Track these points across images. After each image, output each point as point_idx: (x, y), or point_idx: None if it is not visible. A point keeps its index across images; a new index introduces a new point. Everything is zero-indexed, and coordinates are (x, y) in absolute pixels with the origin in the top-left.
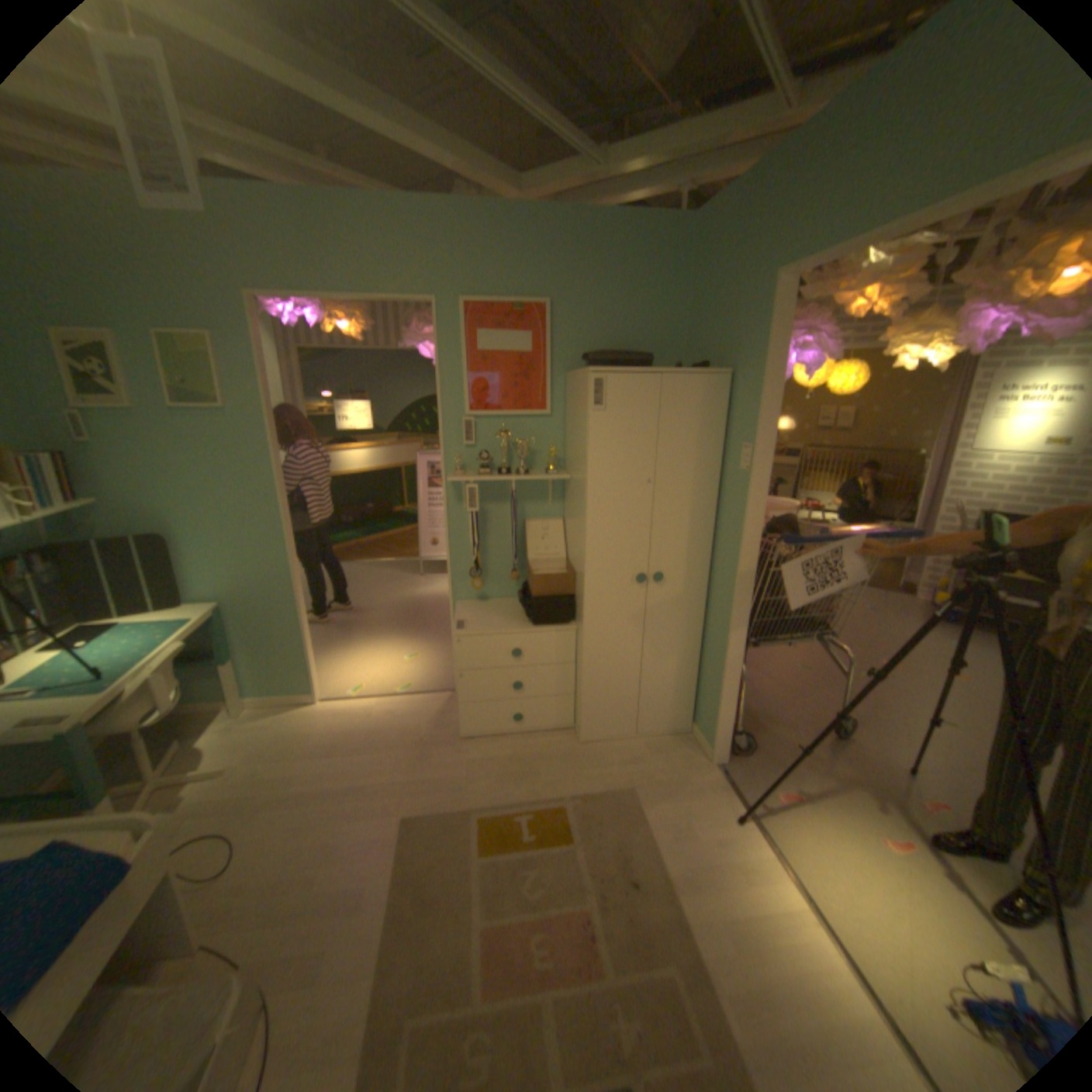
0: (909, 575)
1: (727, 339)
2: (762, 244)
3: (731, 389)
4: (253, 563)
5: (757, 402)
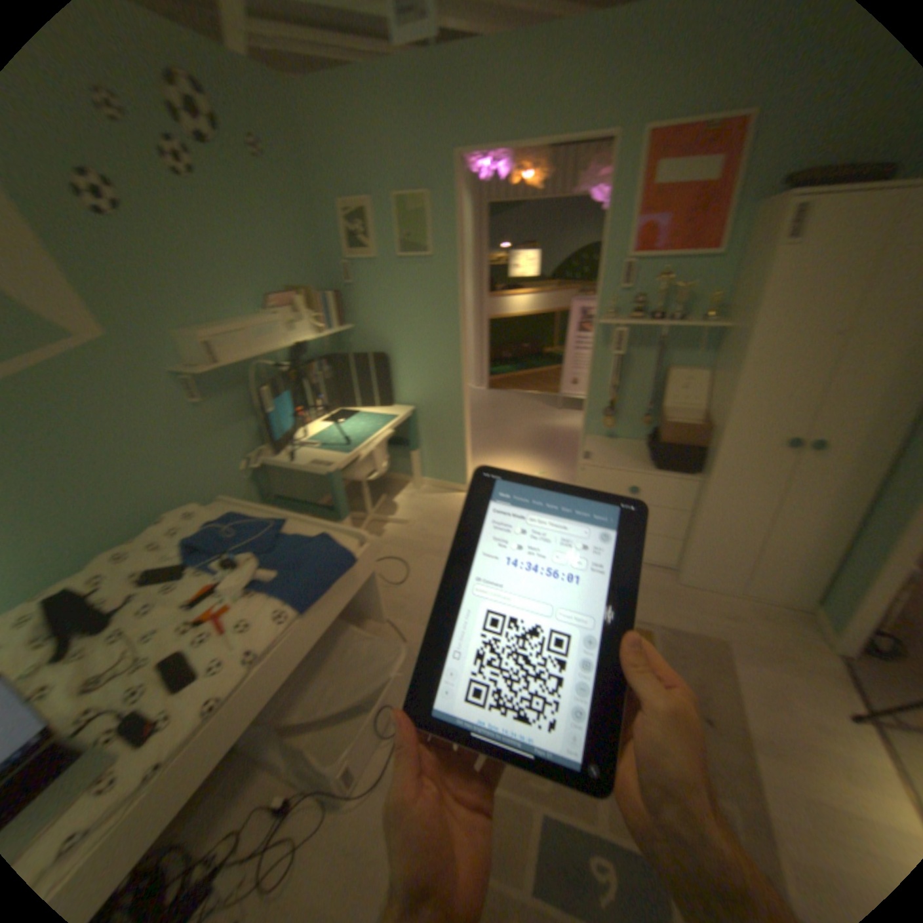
0: None
1: None
2: None
3: None
4: (436, 381)
5: None
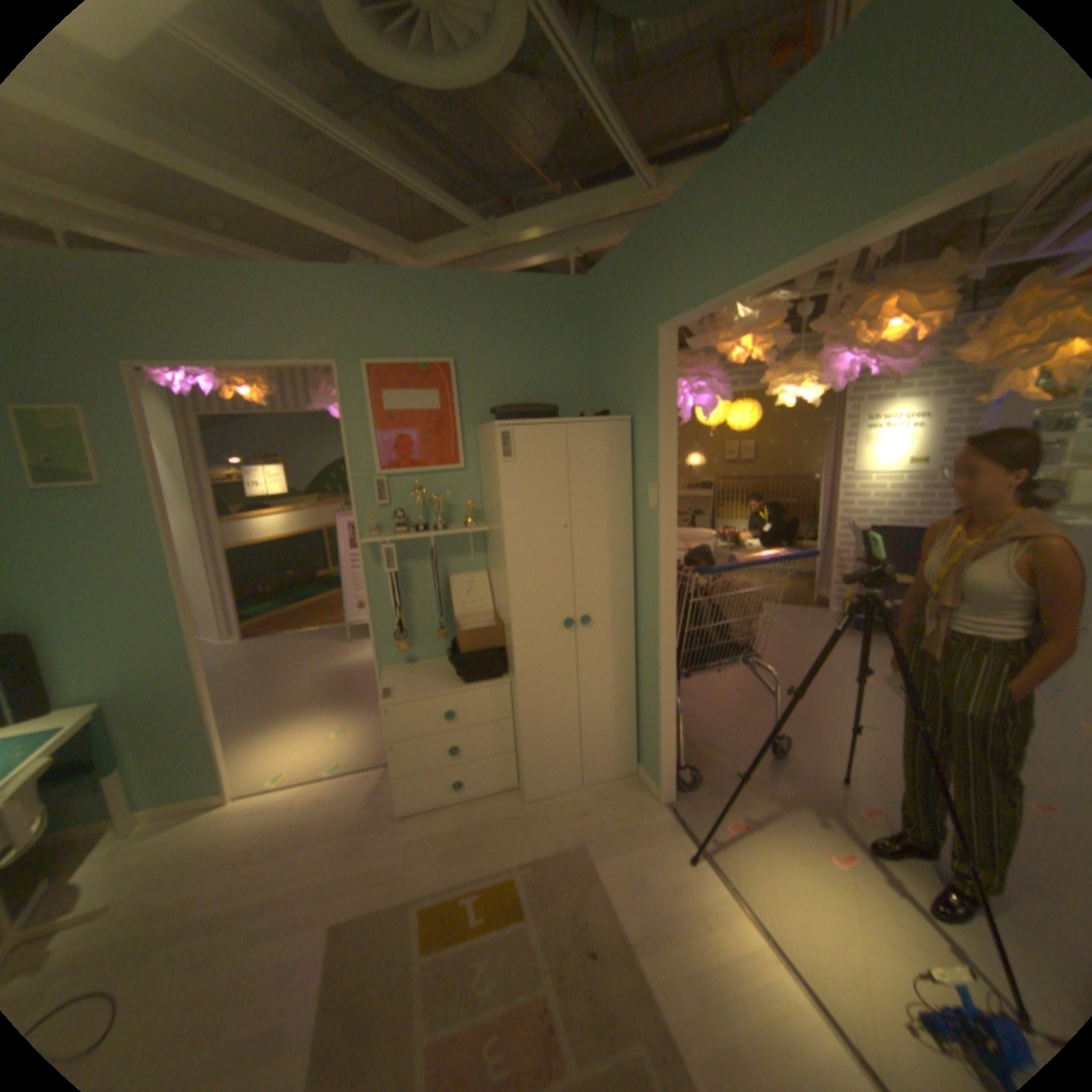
0: (820, 590)
1: (623, 389)
2: (643, 304)
3: (633, 434)
4: (144, 652)
5: (656, 445)
